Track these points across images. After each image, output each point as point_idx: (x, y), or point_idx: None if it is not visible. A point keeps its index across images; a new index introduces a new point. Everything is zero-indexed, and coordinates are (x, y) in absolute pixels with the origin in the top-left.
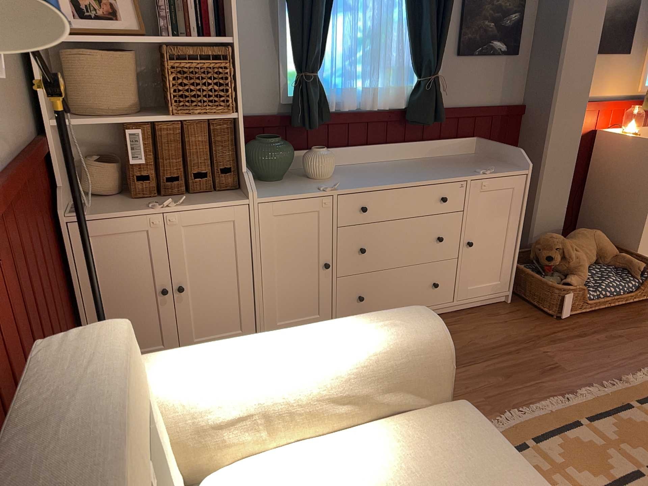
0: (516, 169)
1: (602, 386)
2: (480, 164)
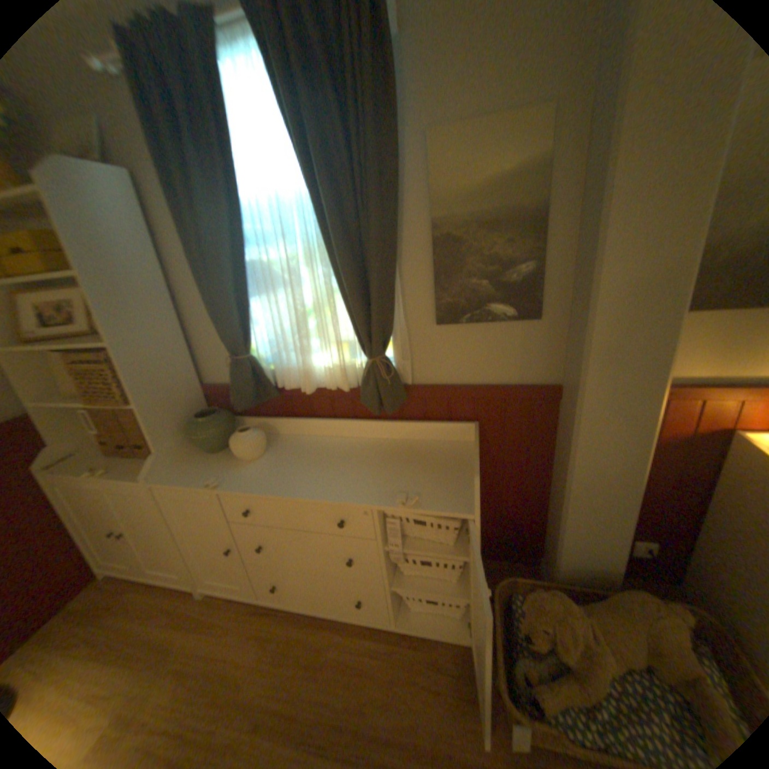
0: (464, 503)
1: None
2: (437, 474)
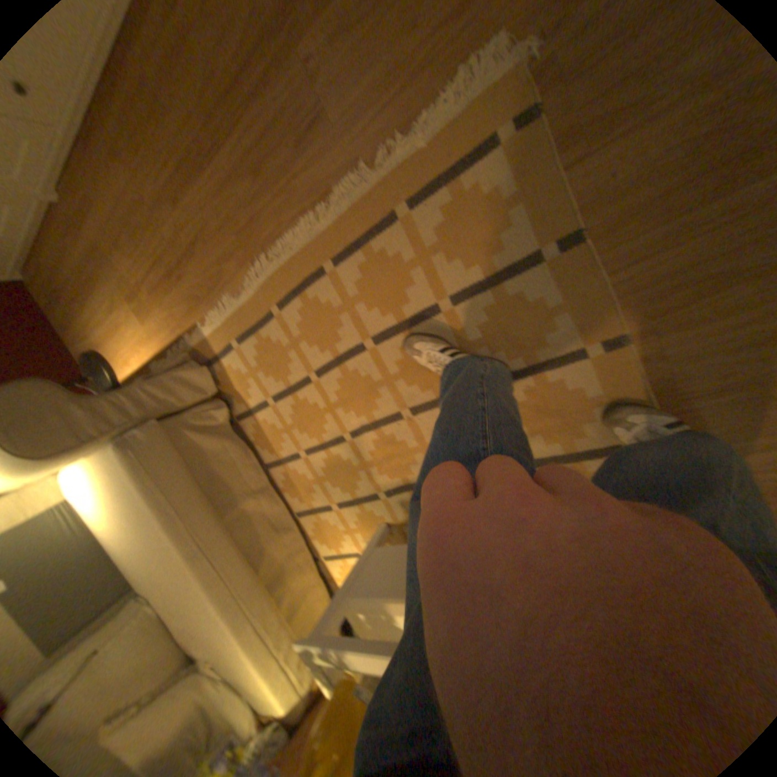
0: None
1: (370, 161)
2: None
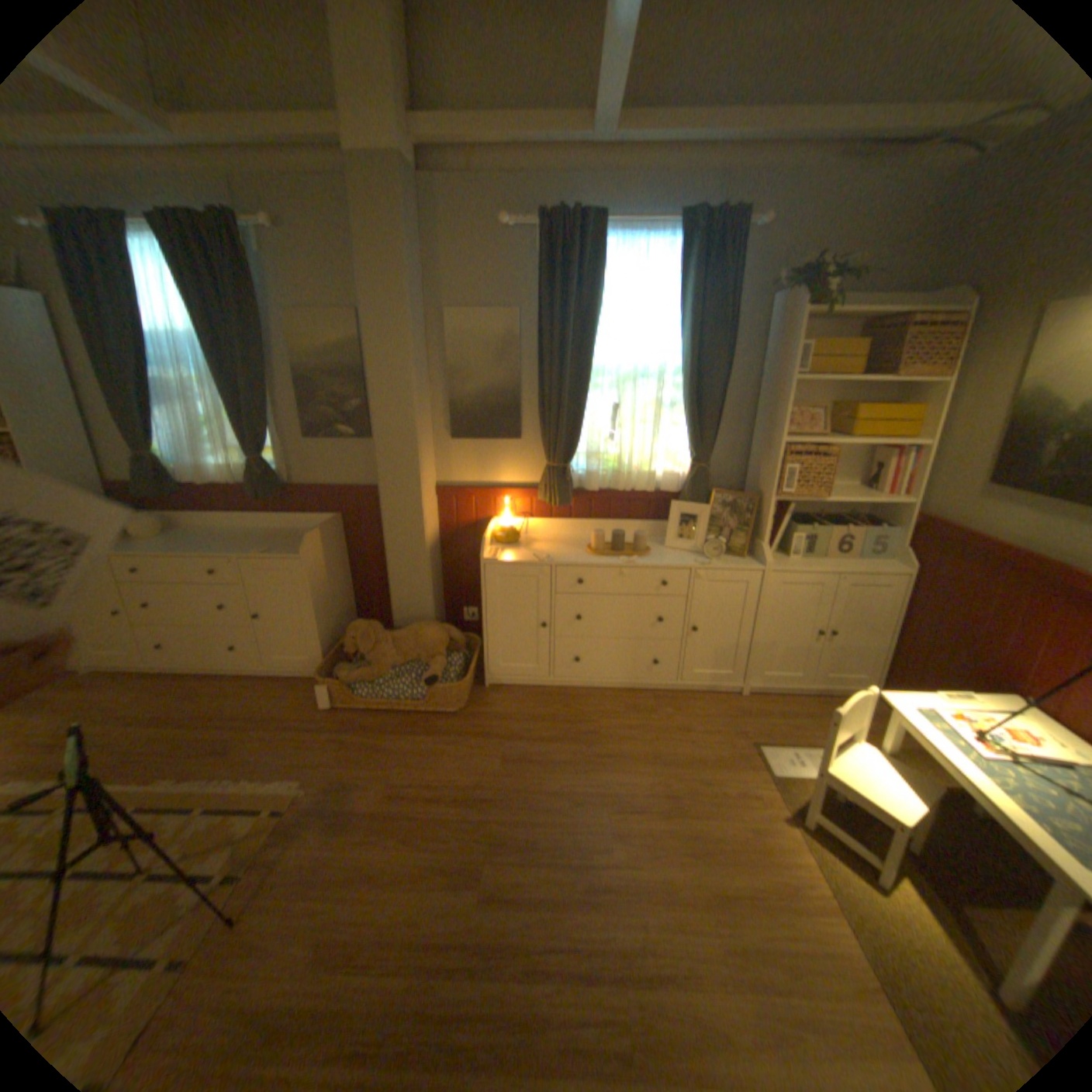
0: (298, 552)
1: (216, 785)
2: (293, 543)
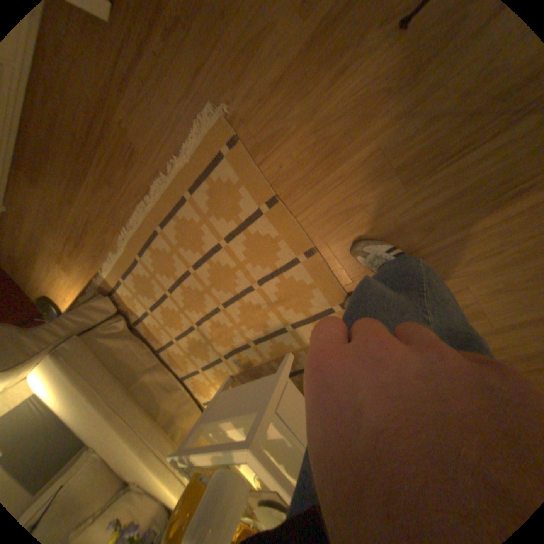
0: None
1: (163, 171)
2: None
